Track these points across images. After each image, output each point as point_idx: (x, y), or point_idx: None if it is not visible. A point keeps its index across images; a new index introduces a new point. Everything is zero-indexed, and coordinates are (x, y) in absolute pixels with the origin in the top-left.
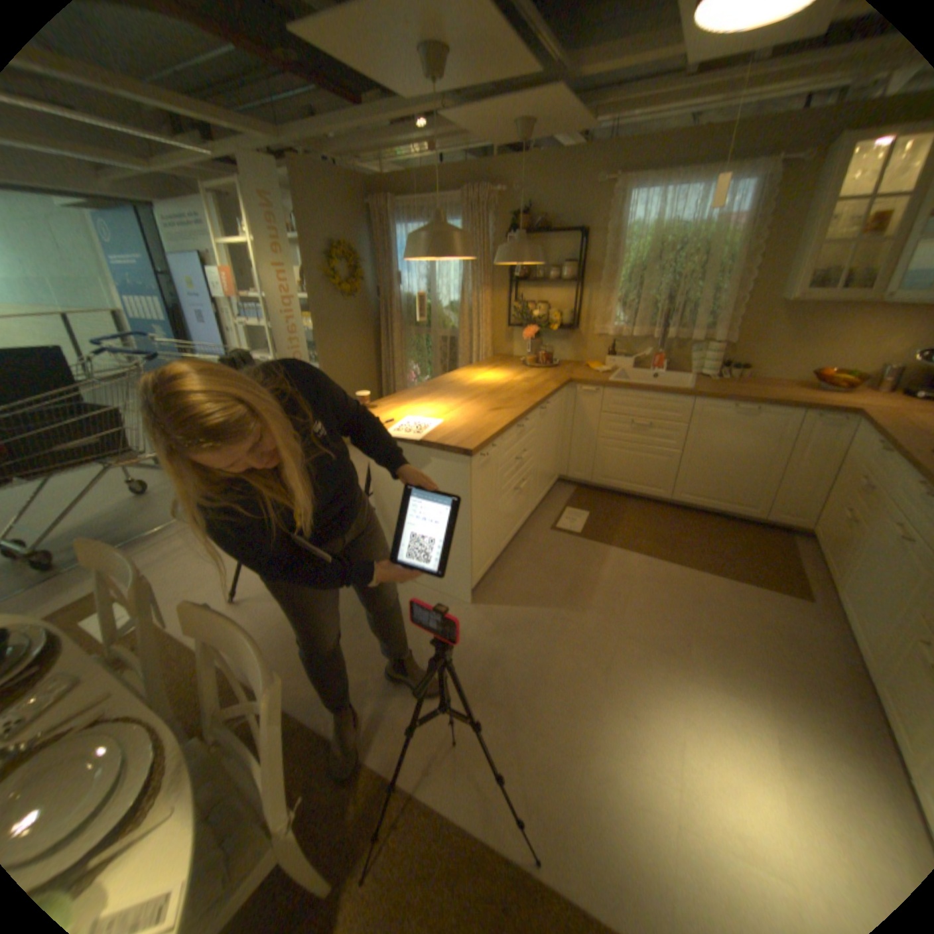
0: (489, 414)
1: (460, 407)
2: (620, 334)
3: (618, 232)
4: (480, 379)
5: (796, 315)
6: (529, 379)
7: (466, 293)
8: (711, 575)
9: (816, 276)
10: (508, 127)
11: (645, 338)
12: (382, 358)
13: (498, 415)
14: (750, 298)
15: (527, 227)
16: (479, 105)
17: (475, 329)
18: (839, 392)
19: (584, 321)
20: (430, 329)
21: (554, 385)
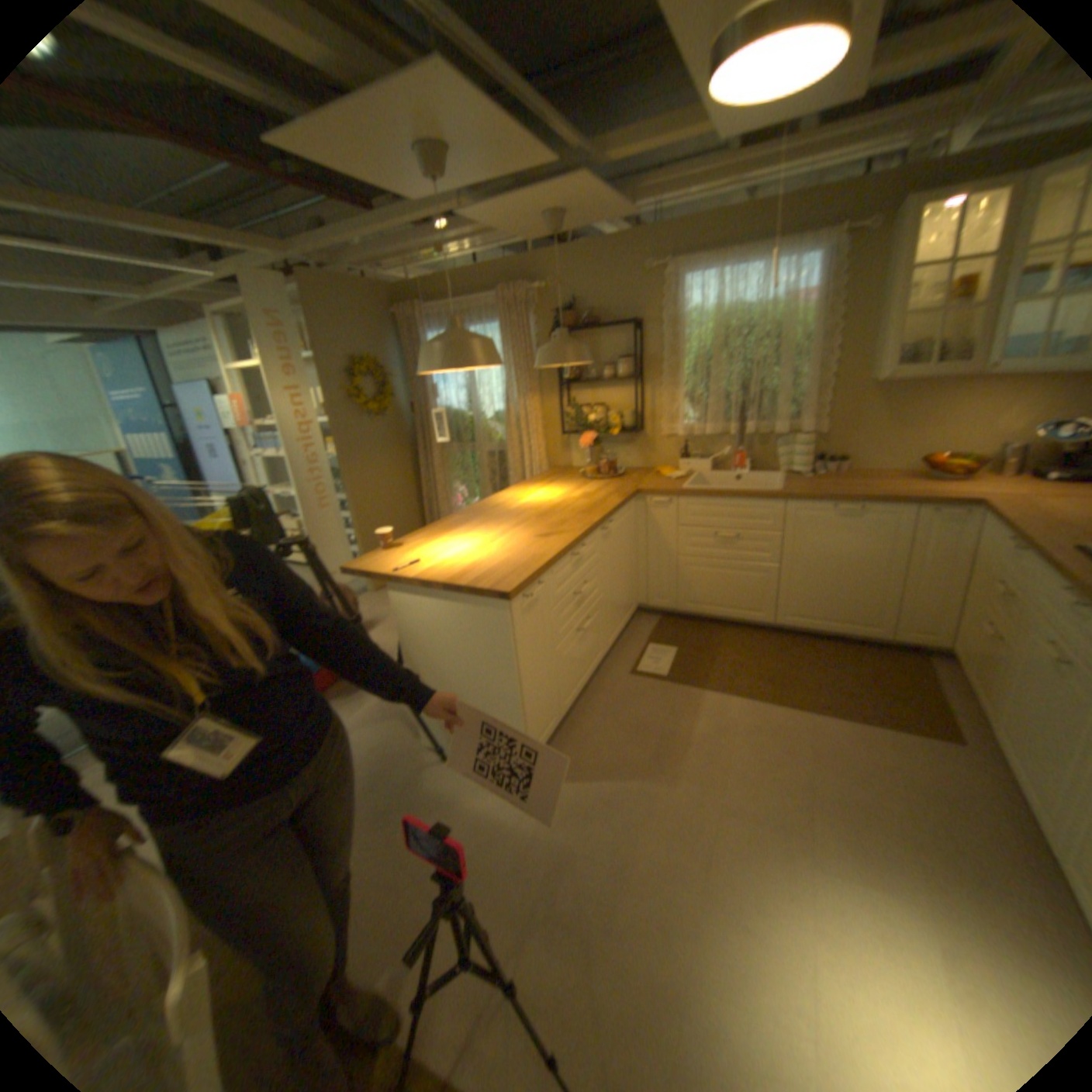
0: (538, 542)
1: (504, 535)
2: (693, 432)
3: (676, 319)
4: (532, 498)
5: (892, 394)
6: (589, 493)
7: (512, 400)
8: (833, 718)
9: (906, 351)
10: (537, 219)
11: (723, 434)
12: (424, 481)
13: (548, 542)
14: (836, 381)
15: (574, 323)
16: (499, 199)
17: (526, 440)
18: (957, 479)
19: (650, 421)
20: (476, 443)
21: (619, 499)
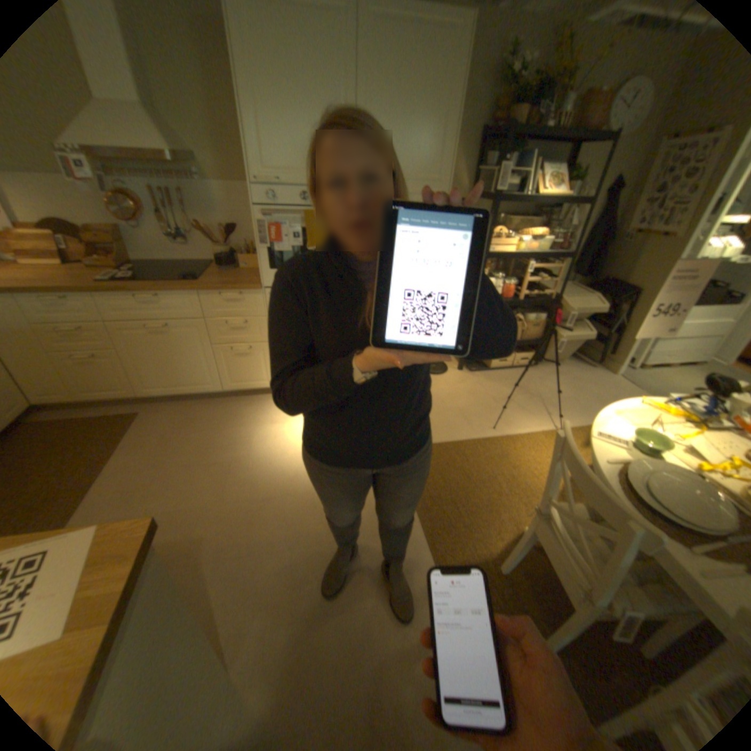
0: None
1: None
2: None
3: None
4: None
5: None
6: None
7: None
8: (104, 465)
9: None
10: None
11: None
12: None
13: None
14: None
15: None
16: None
17: None
18: None
19: None
20: None
21: None
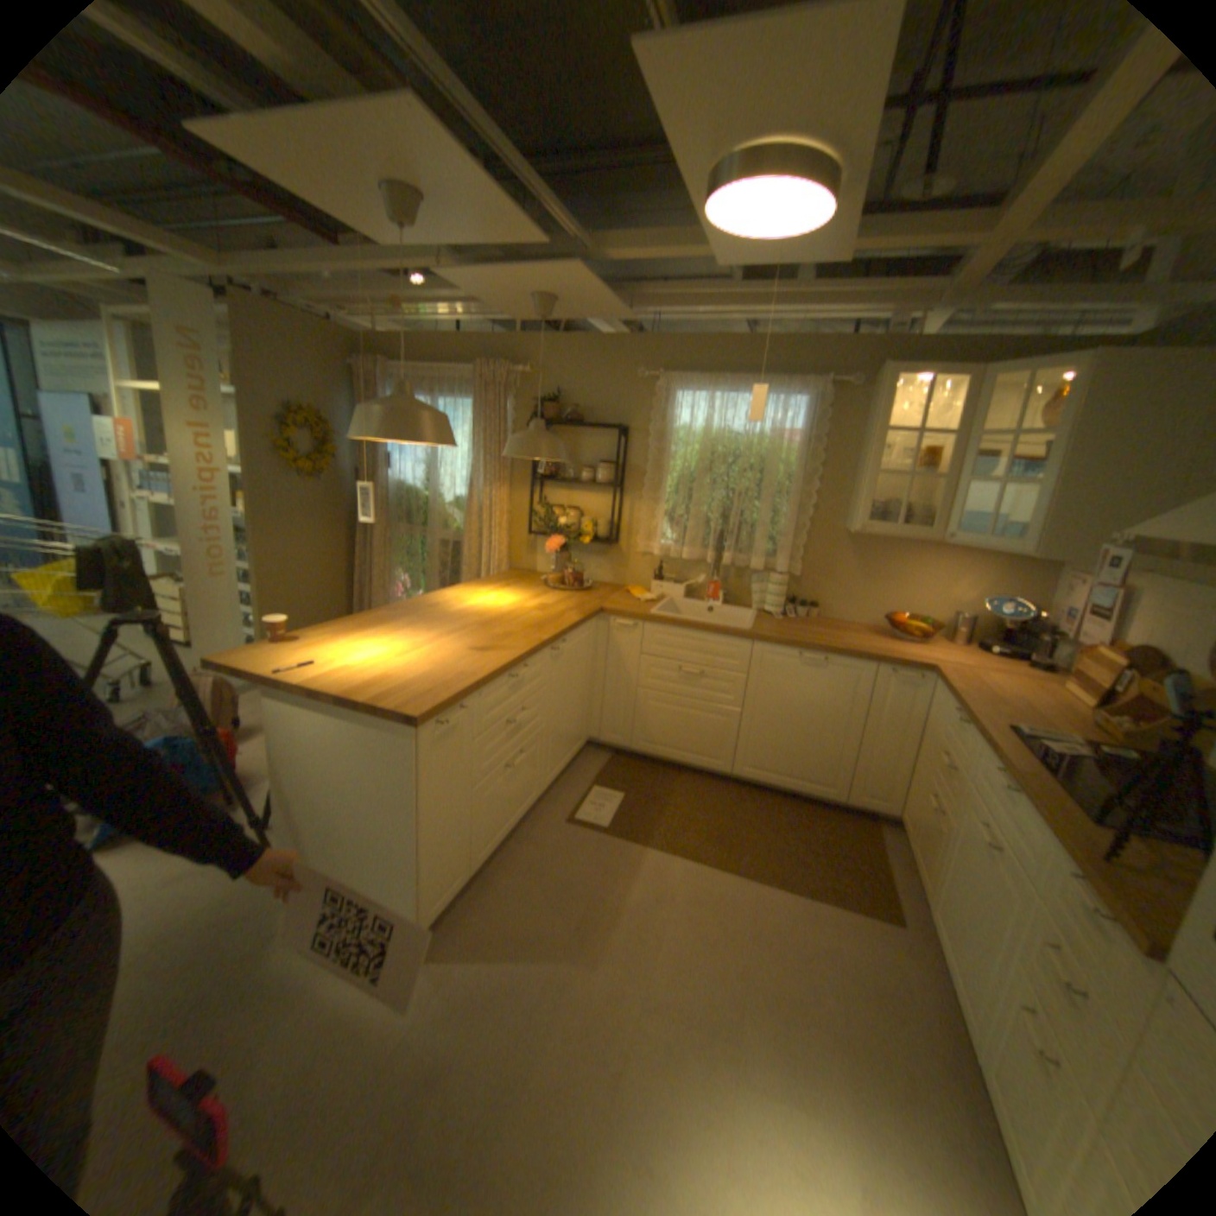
0: (470, 658)
1: (431, 644)
2: (668, 555)
3: (663, 435)
4: (478, 603)
5: (862, 548)
6: (546, 606)
7: (476, 488)
8: (778, 890)
9: (876, 508)
10: (525, 301)
11: (699, 562)
12: (356, 563)
13: (482, 659)
14: (812, 526)
15: (555, 418)
16: (483, 270)
17: (486, 534)
18: (914, 642)
19: (625, 536)
20: (427, 529)
21: (577, 617)
